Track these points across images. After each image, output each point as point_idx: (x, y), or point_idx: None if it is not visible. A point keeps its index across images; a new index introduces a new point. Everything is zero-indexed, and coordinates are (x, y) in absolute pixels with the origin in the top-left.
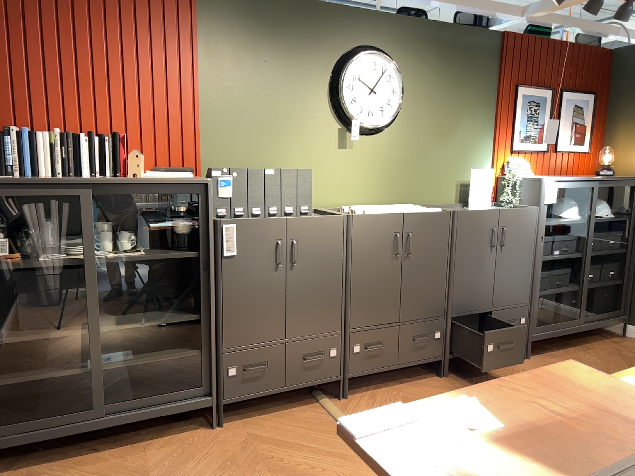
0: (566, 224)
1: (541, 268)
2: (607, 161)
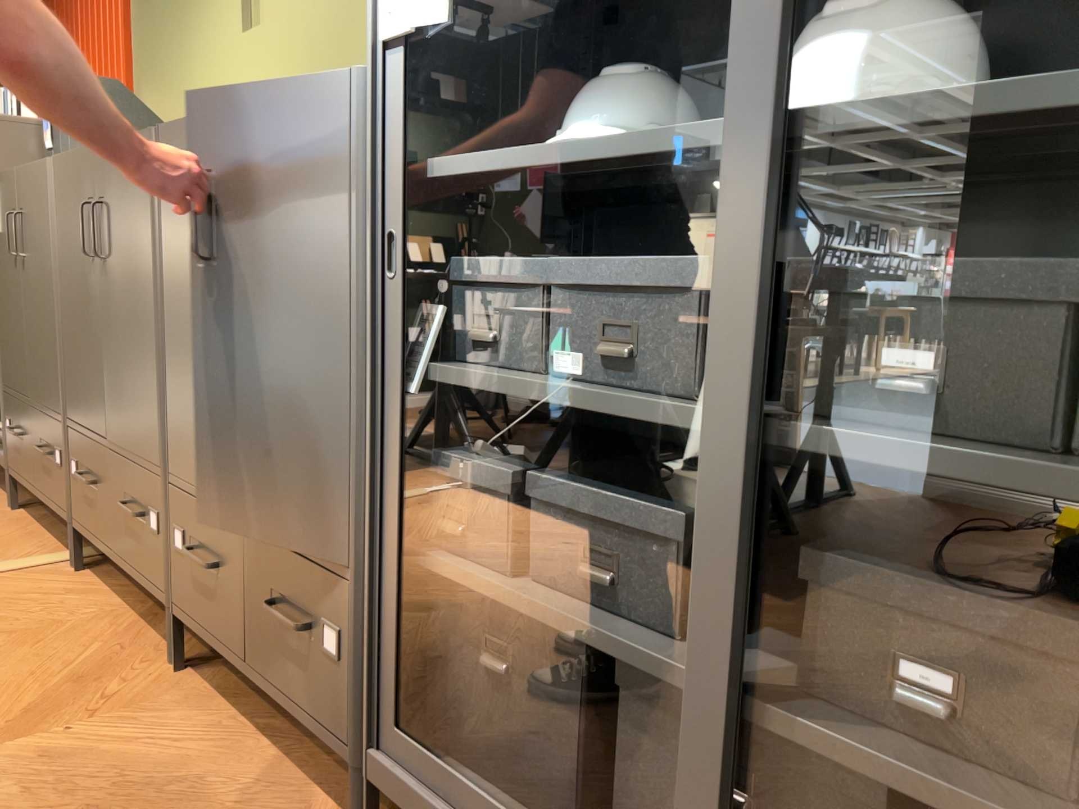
0: (585, 158)
1: (398, 415)
2: None
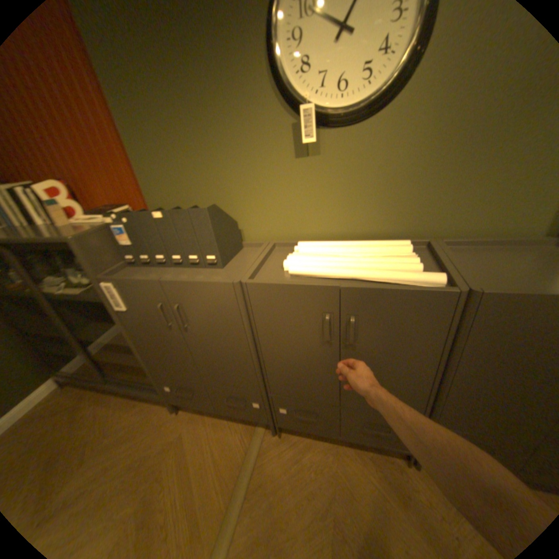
0: None
1: None
2: None
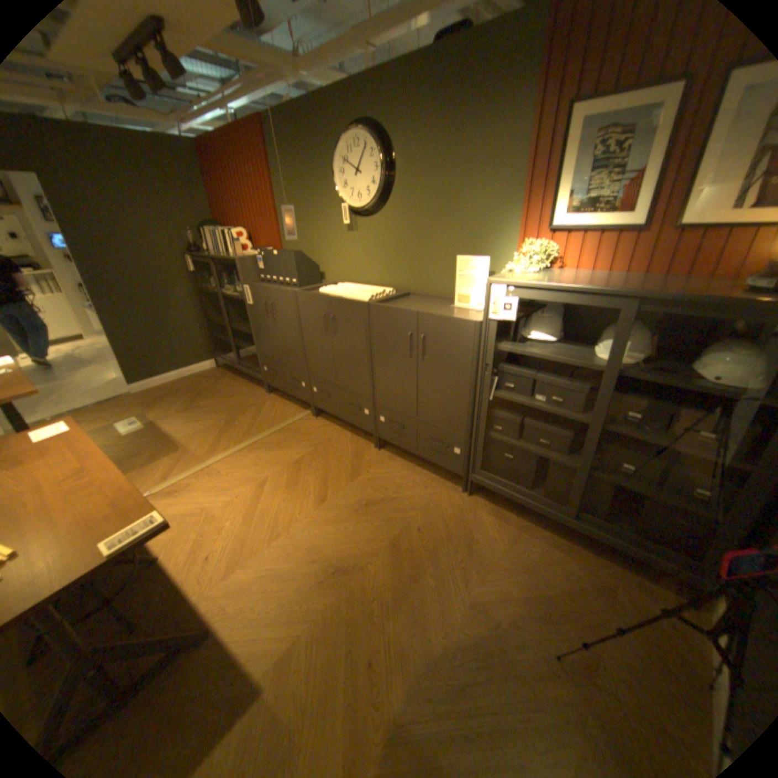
0: (554, 361)
1: (486, 405)
2: None
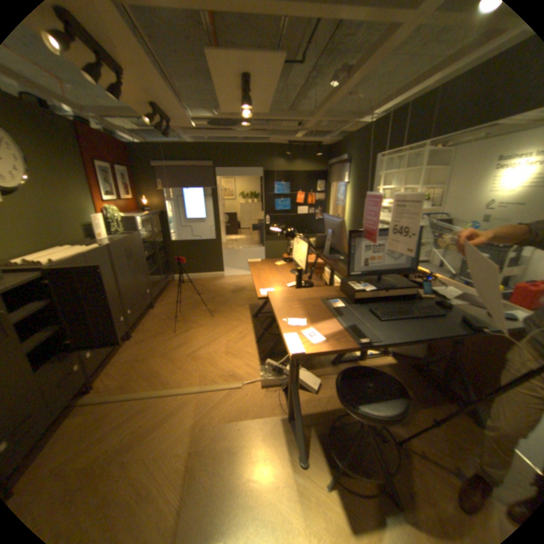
0: (148, 237)
1: (147, 263)
2: (142, 202)
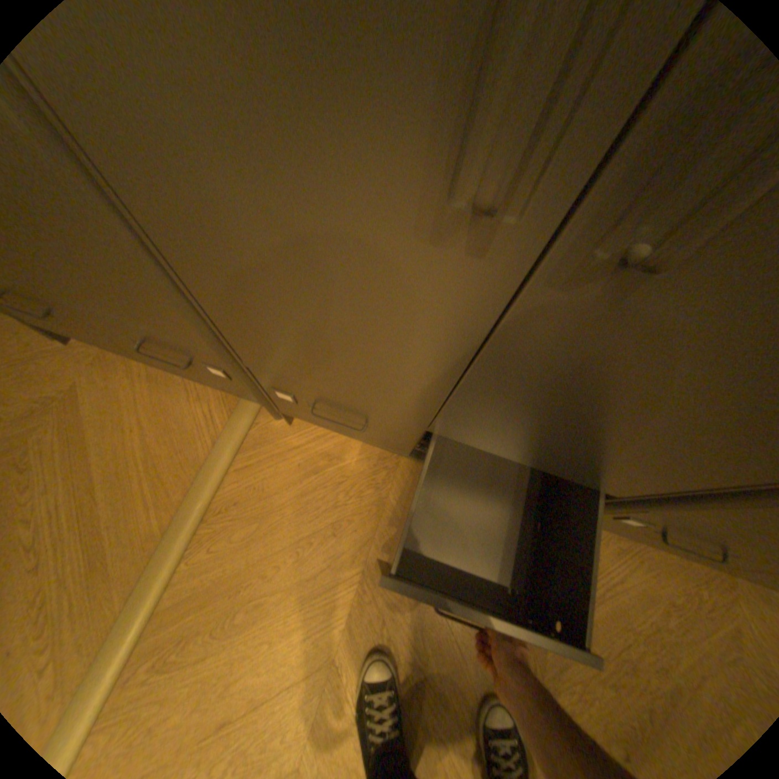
0: None
1: None
2: None
